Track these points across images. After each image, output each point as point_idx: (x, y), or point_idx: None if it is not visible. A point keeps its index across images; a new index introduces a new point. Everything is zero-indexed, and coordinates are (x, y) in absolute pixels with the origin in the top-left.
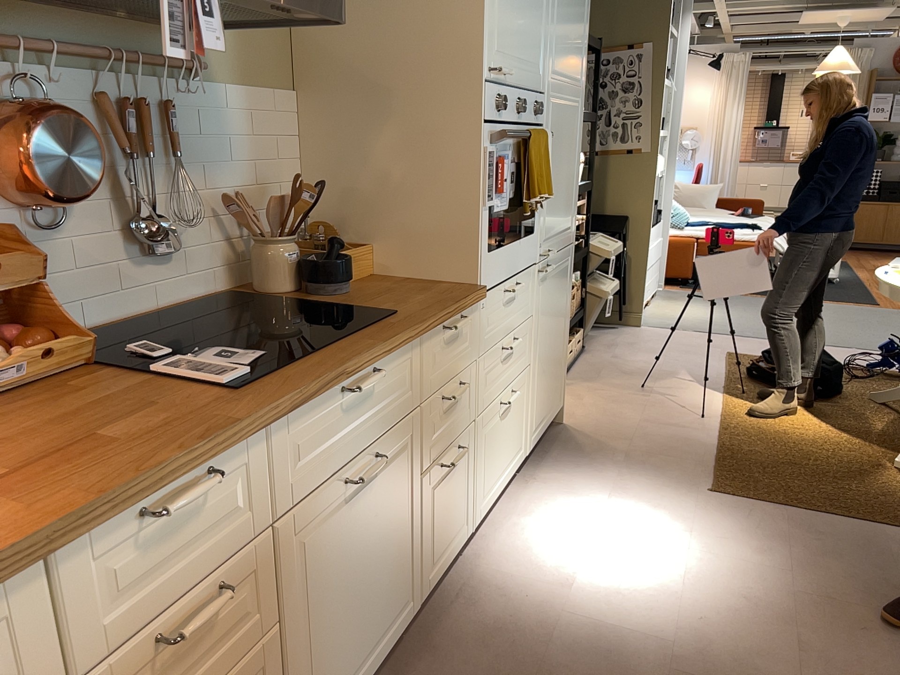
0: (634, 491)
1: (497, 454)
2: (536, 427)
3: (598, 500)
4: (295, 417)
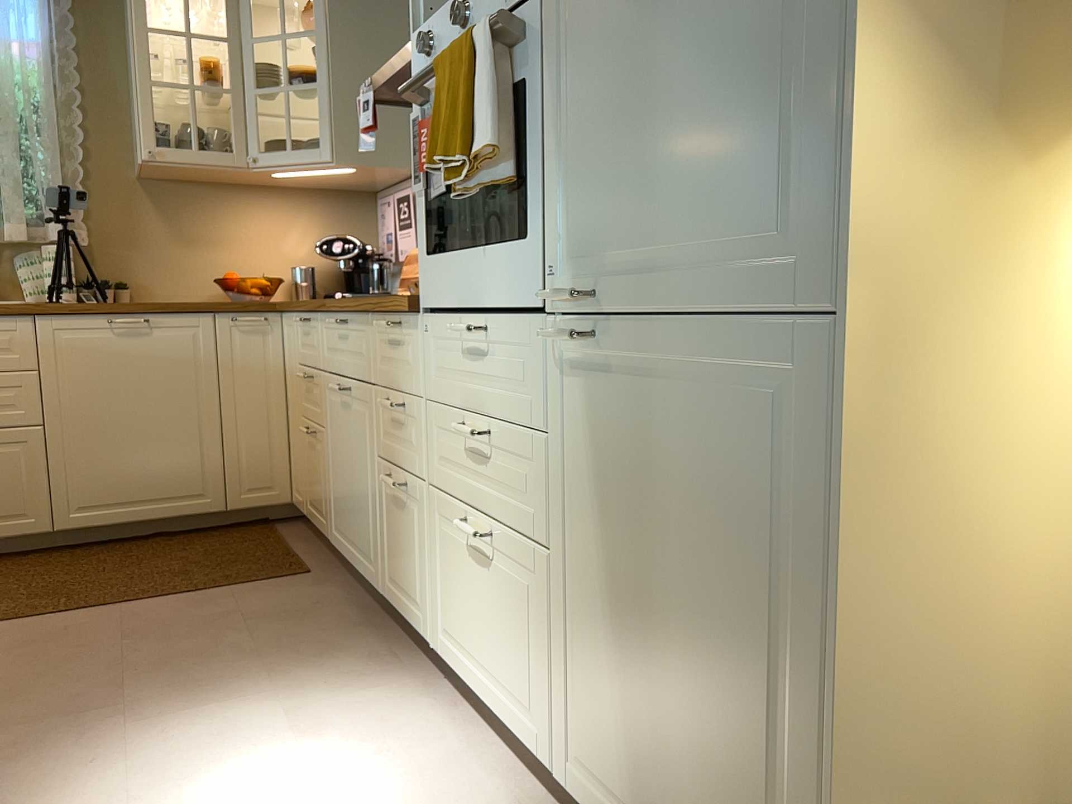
0: None
1: (469, 611)
2: (596, 779)
3: None
4: (325, 319)
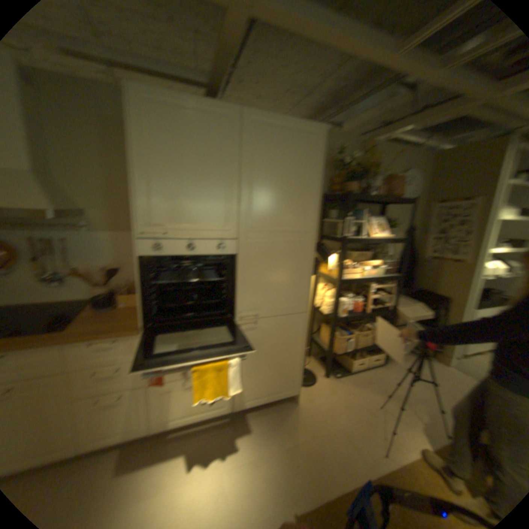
0: (259, 474)
1: (184, 404)
2: (249, 399)
3: (236, 462)
4: None
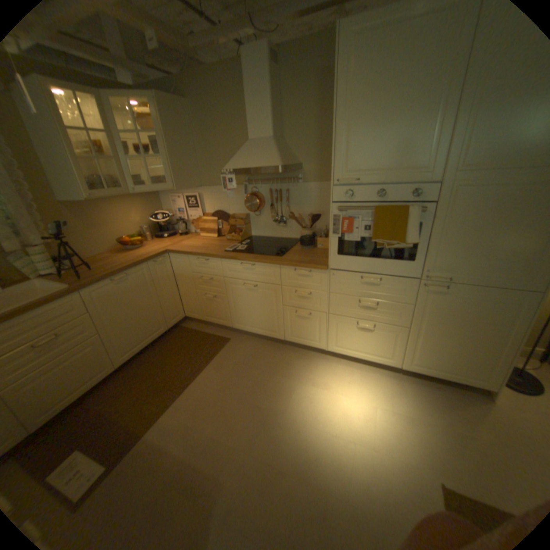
0: (413, 431)
1: (354, 340)
2: (421, 366)
3: (392, 408)
4: (228, 261)
